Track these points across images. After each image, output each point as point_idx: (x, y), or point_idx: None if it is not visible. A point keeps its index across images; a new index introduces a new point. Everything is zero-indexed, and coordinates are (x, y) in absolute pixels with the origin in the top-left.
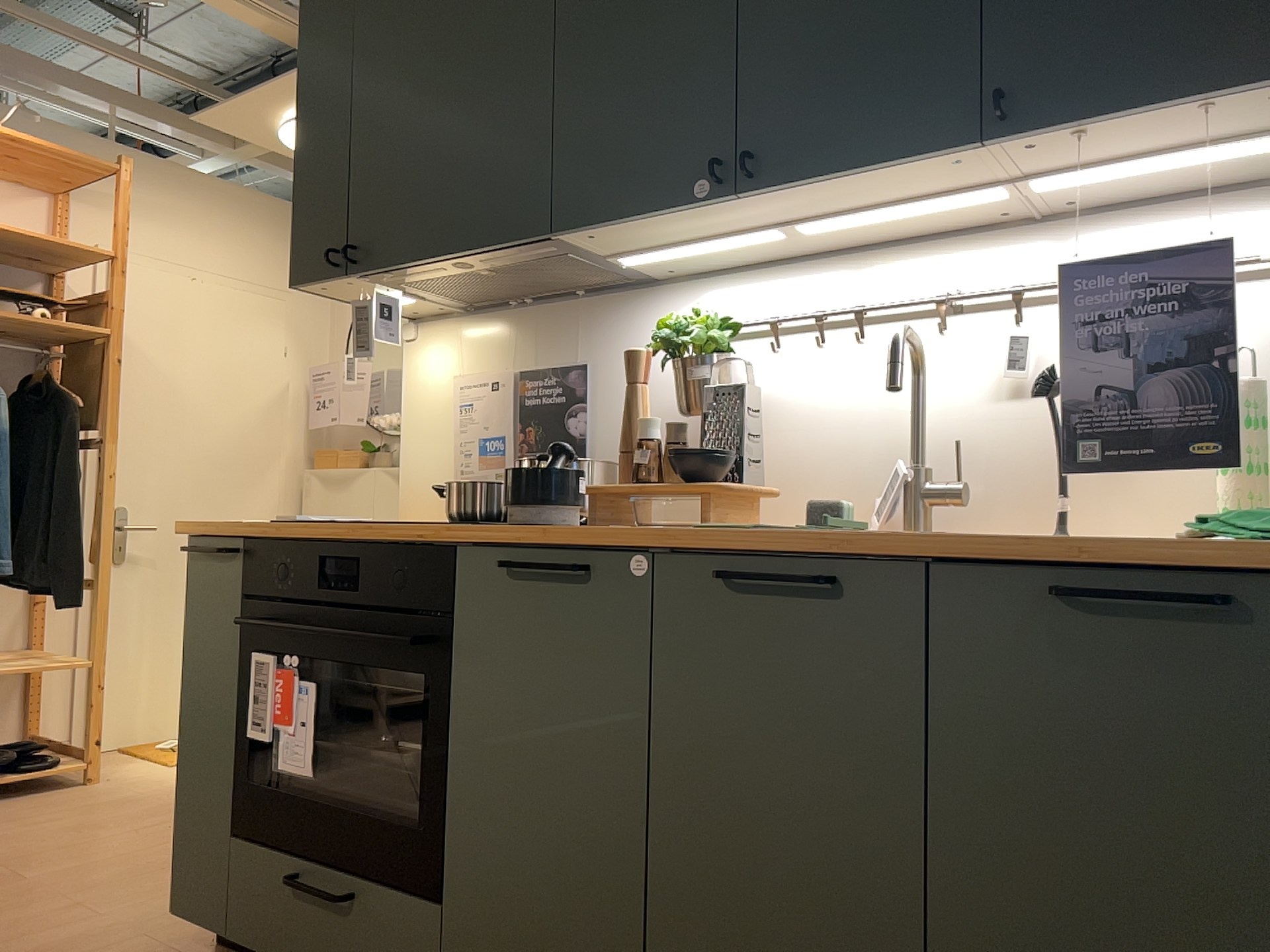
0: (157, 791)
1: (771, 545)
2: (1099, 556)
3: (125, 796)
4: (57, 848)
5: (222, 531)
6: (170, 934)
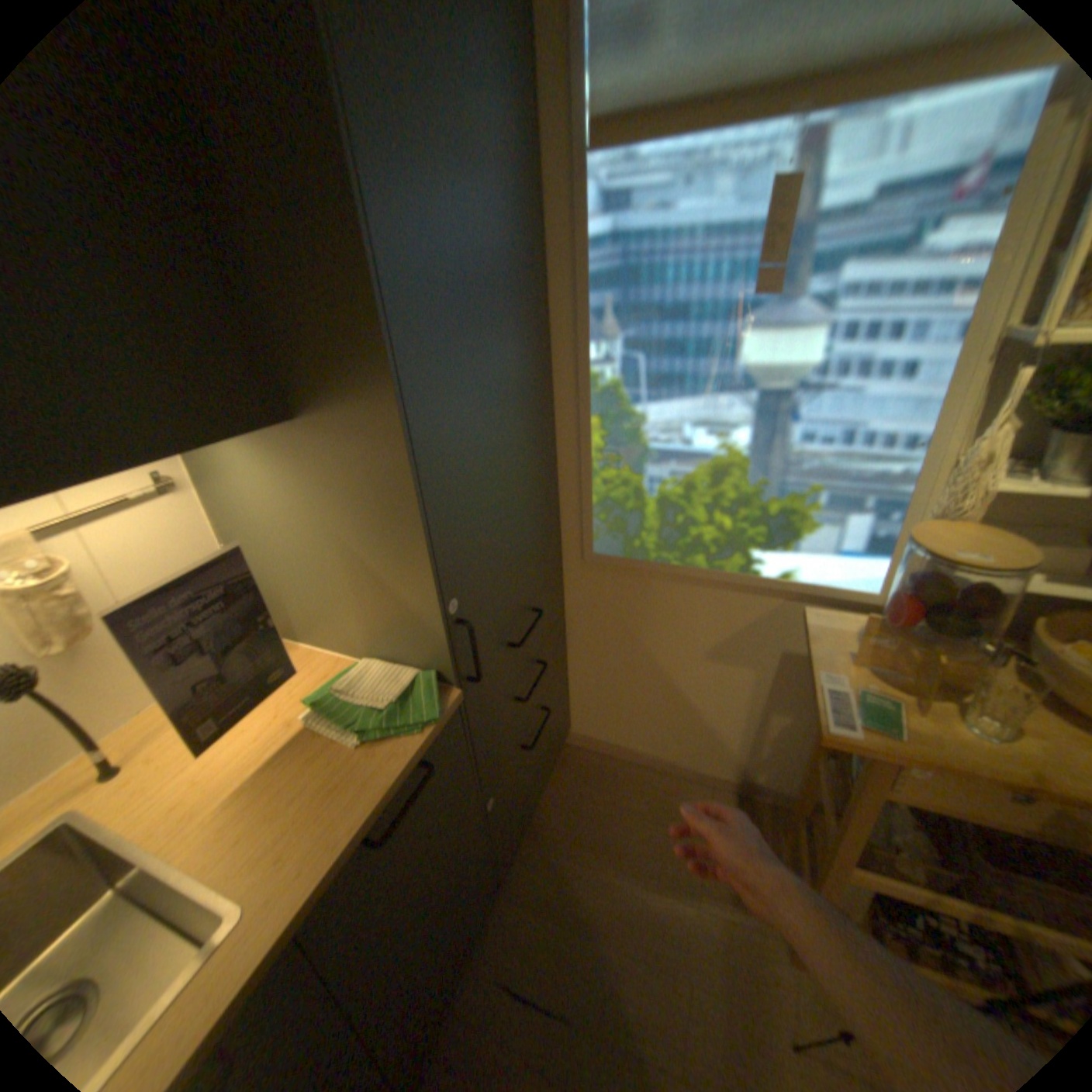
0: None
1: None
2: (380, 809)
3: None
4: None
5: None
6: None
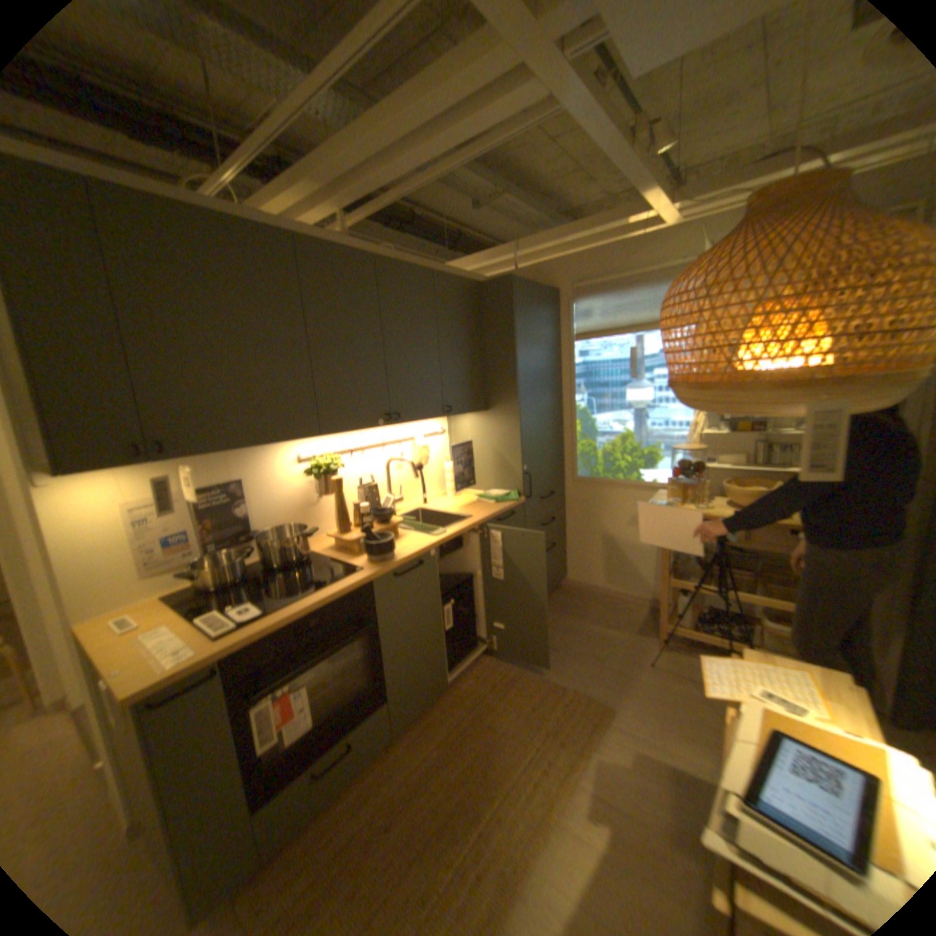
0: None
1: (457, 532)
2: (502, 512)
3: None
4: None
5: (197, 669)
6: None
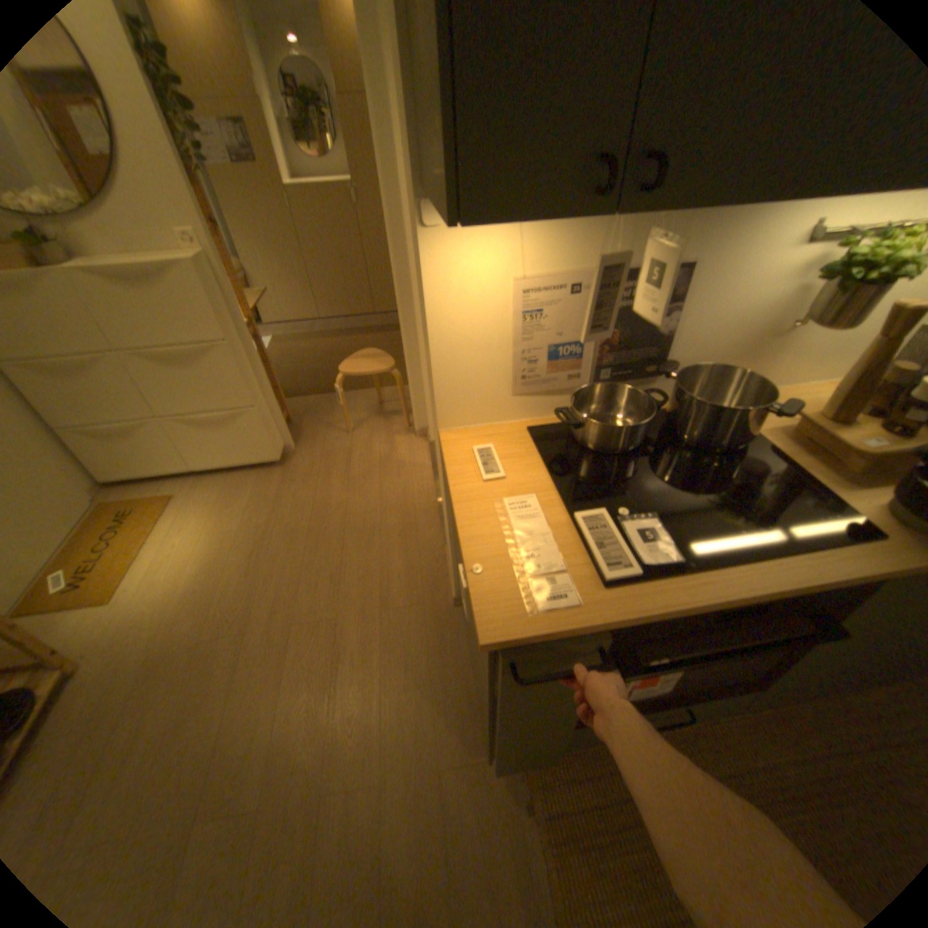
0: (157, 638)
1: None
2: None
3: (141, 663)
4: (208, 759)
5: (581, 632)
6: (447, 753)
